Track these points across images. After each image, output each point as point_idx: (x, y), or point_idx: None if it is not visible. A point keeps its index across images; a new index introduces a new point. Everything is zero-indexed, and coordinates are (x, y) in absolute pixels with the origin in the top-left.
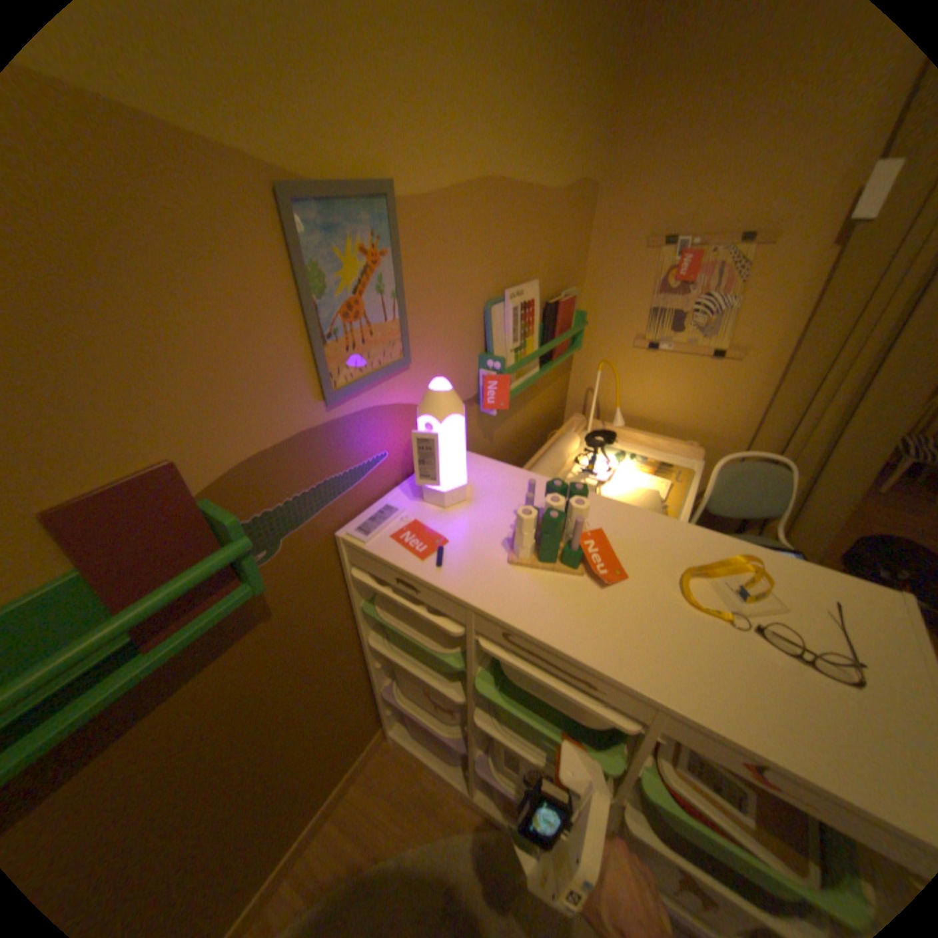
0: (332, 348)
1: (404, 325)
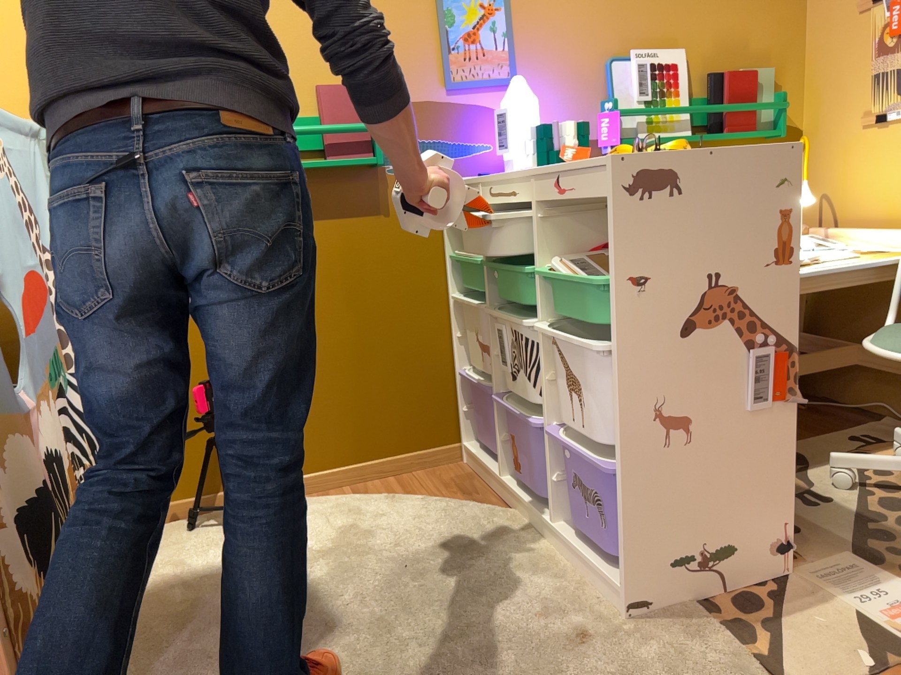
0: (453, 56)
1: (510, 55)
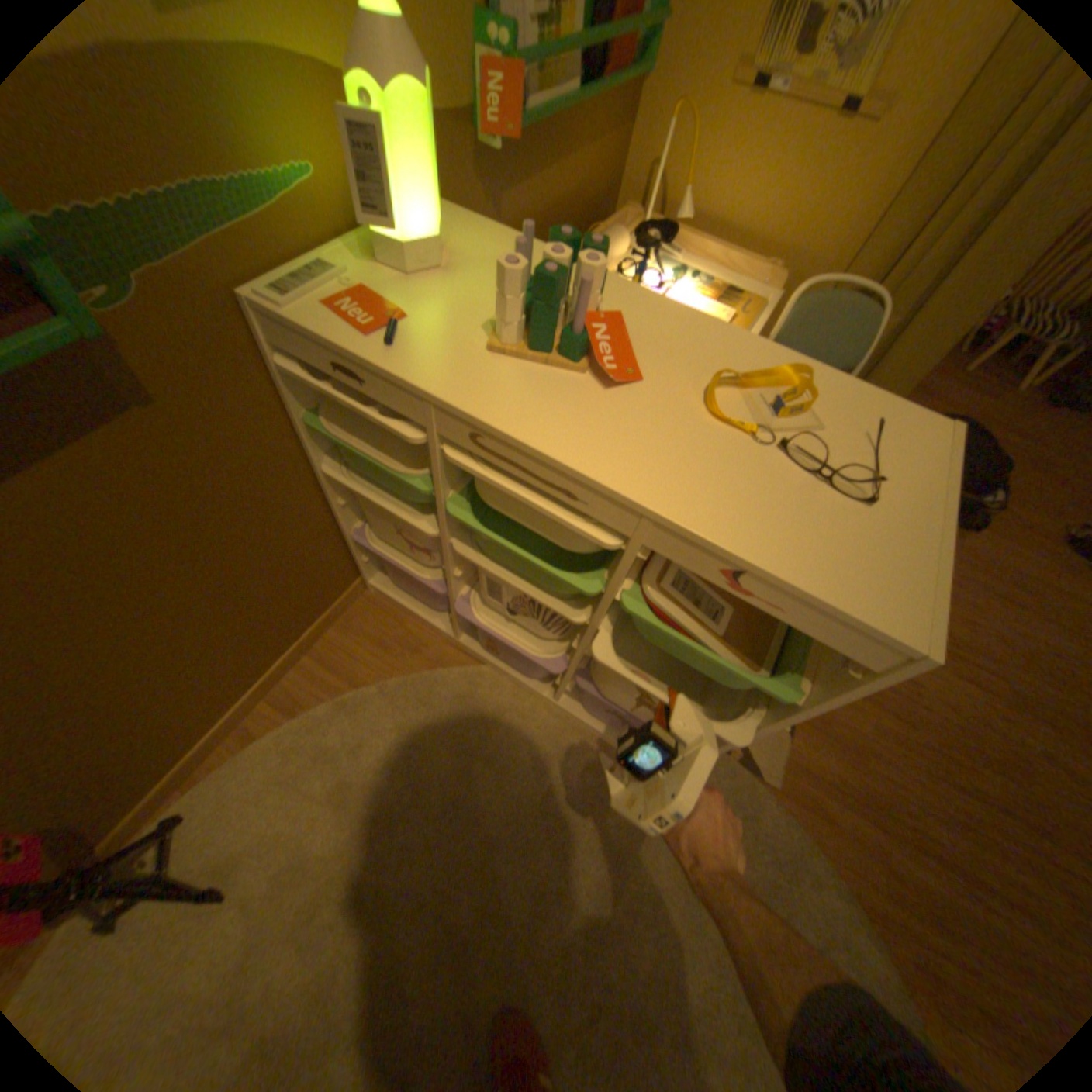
0: None
1: None
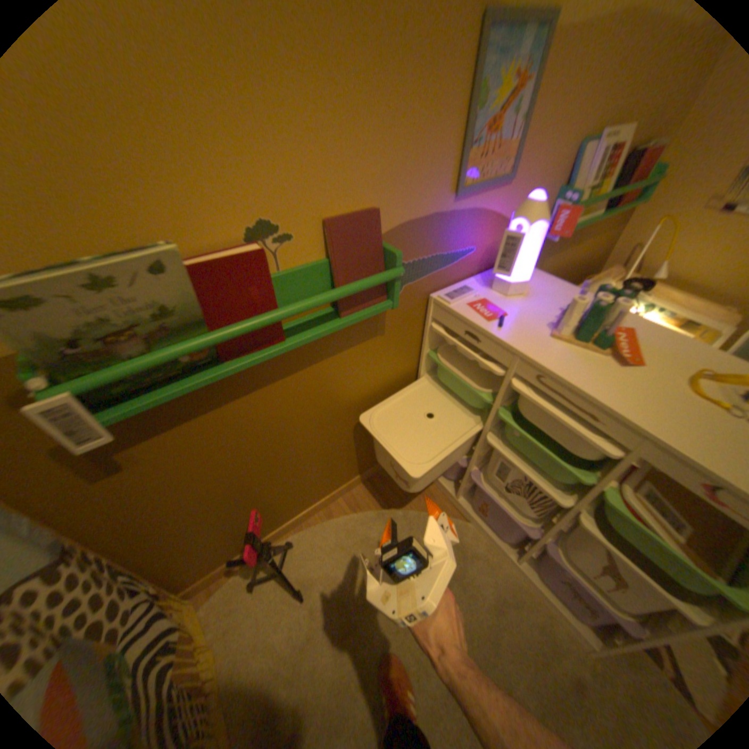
0: (474, 150)
1: (522, 143)
